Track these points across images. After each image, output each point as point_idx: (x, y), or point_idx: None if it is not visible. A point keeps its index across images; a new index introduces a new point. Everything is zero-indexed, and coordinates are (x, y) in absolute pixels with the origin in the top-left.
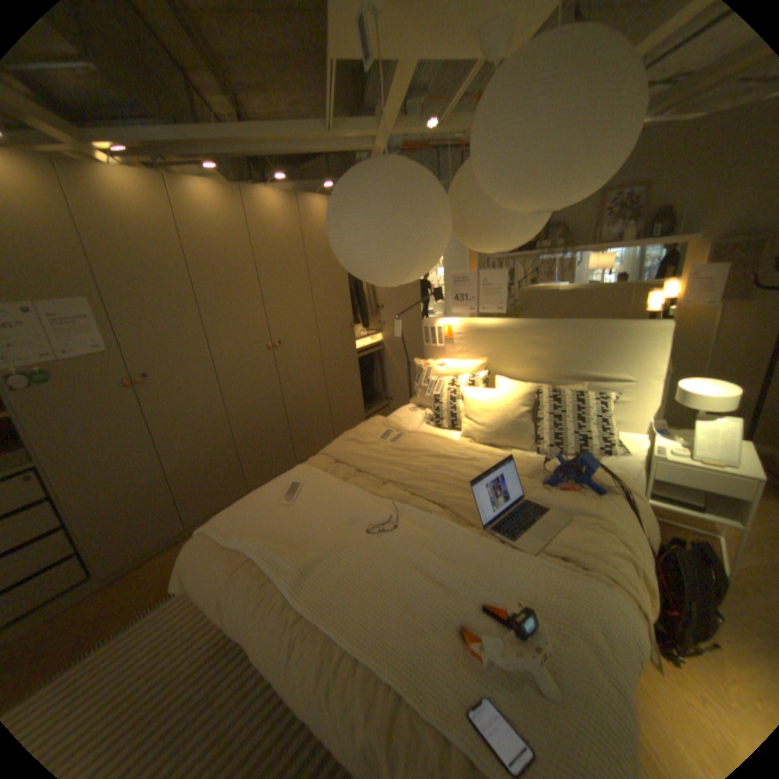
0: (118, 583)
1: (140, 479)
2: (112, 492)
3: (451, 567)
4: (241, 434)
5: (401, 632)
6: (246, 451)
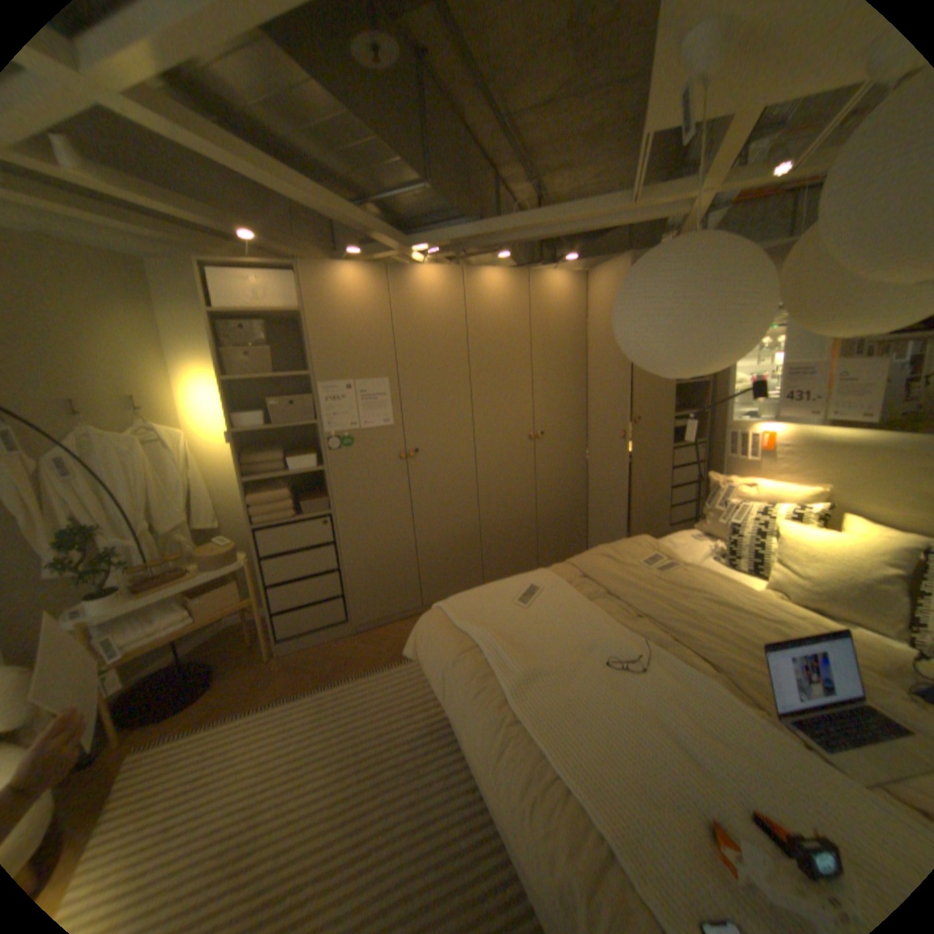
0: (364, 635)
1: (397, 546)
2: (375, 551)
3: (714, 745)
4: (488, 524)
5: (628, 789)
6: (489, 543)
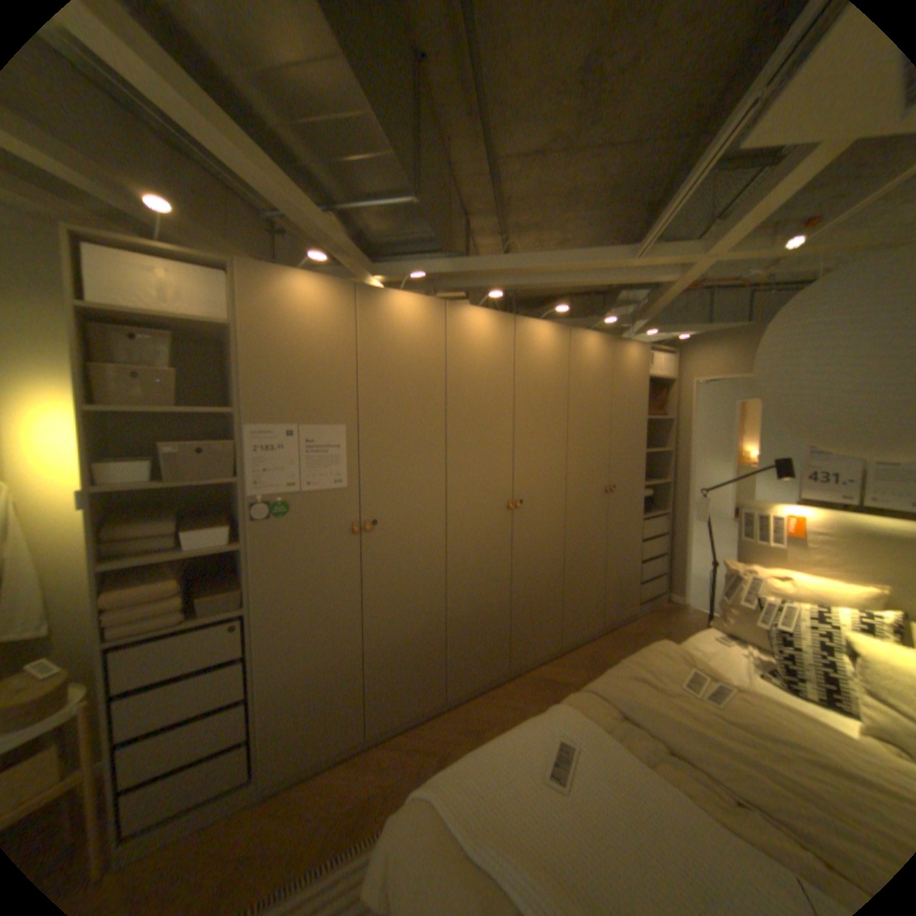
0: (276, 801)
1: (337, 655)
2: (305, 666)
3: None
4: (456, 617)
5: None
6: (456, 641)
